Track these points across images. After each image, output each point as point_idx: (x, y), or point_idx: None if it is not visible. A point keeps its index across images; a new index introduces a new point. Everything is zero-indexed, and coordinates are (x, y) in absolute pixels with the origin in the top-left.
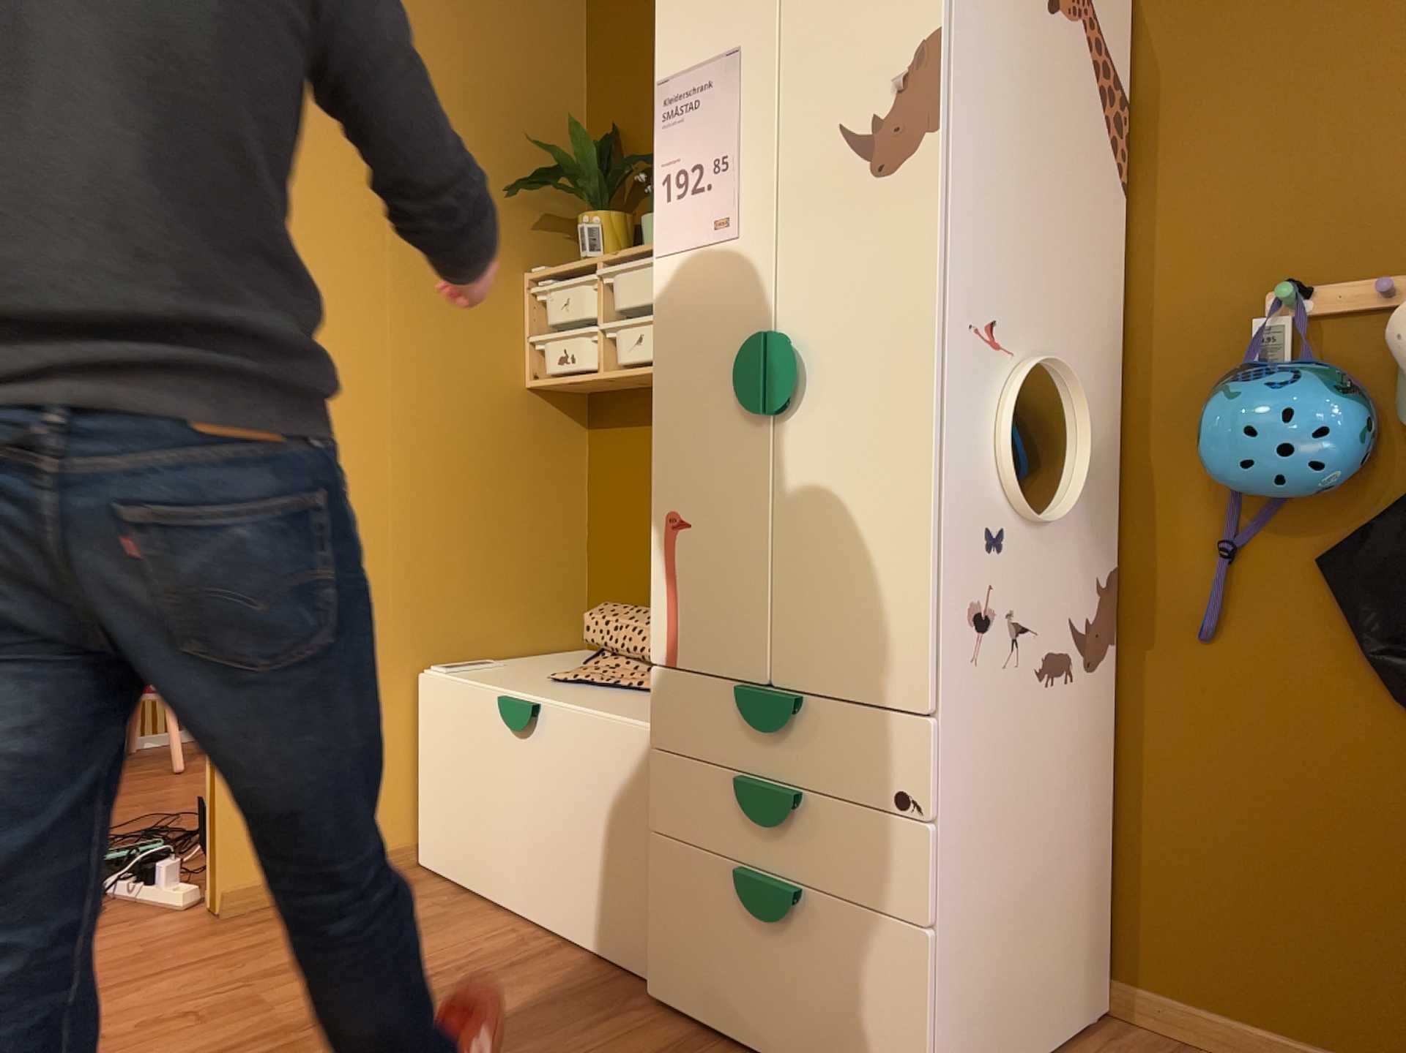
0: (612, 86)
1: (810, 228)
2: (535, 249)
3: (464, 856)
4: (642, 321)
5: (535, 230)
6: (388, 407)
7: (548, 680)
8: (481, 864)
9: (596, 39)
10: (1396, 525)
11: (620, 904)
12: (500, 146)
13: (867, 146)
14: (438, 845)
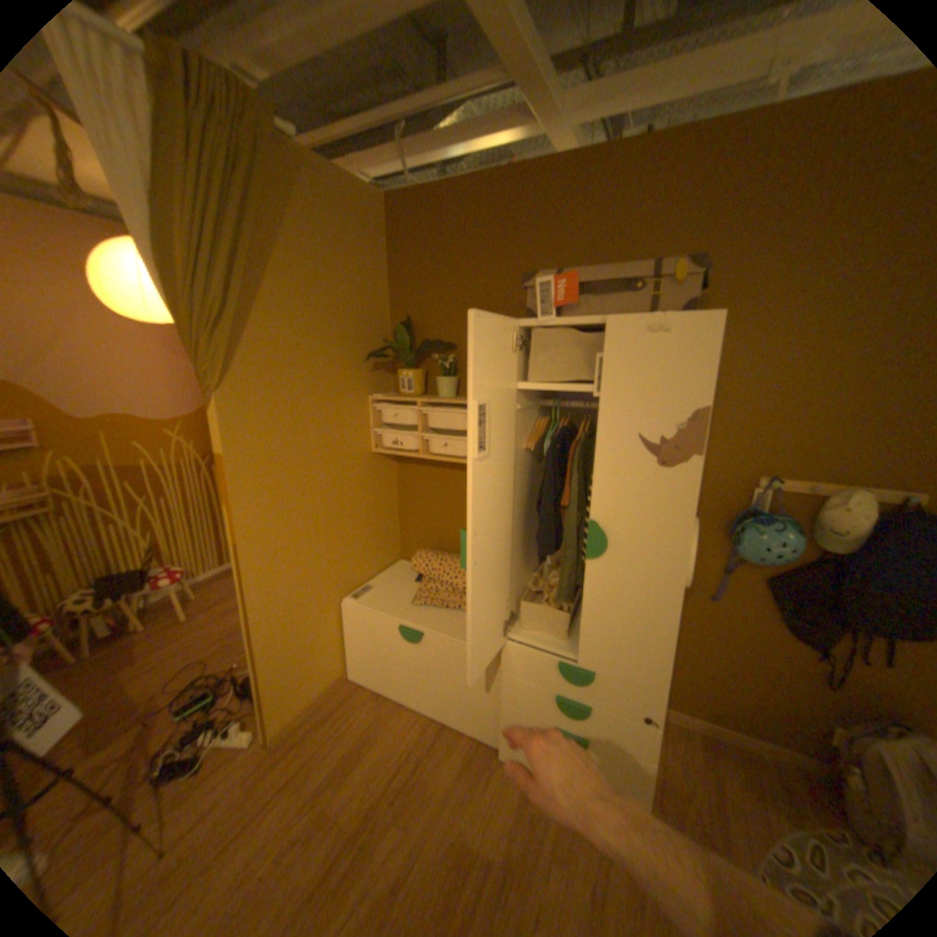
0: (405, 294)
1: (614, 478)
2: (372, 382)
3: (378, 682)
4: (448, 438)
5: (371, 372)
6: (316, 485)
7: (412, 604)
8: (389, 687)
9: (393, 264)
10: (805, 578)
11: (475, 717)
12: (353, 331)
13: (654, 449)
14: (361, 674)
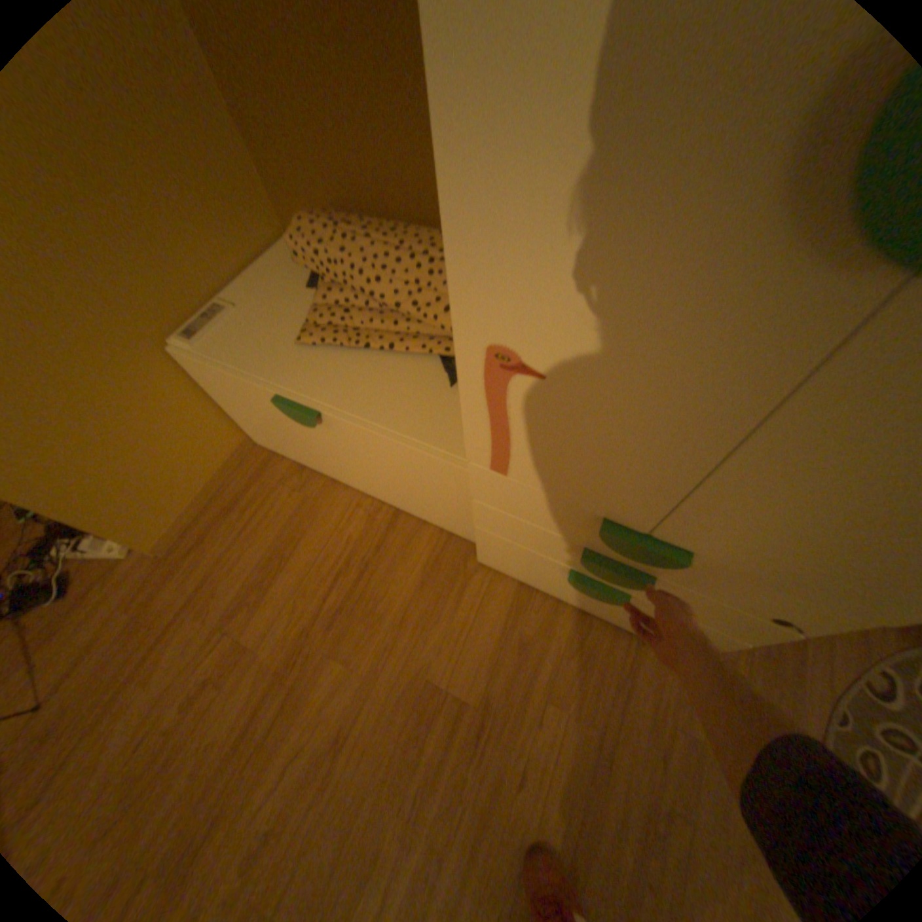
0: None
1: None
2: None
3: (293, 454)
4: None
5: None
6: None
7: (299, 344)
8: (310, 461)
9: None
10: None
11: (440, 514)
12: None
13: None
14: (268, 443)
